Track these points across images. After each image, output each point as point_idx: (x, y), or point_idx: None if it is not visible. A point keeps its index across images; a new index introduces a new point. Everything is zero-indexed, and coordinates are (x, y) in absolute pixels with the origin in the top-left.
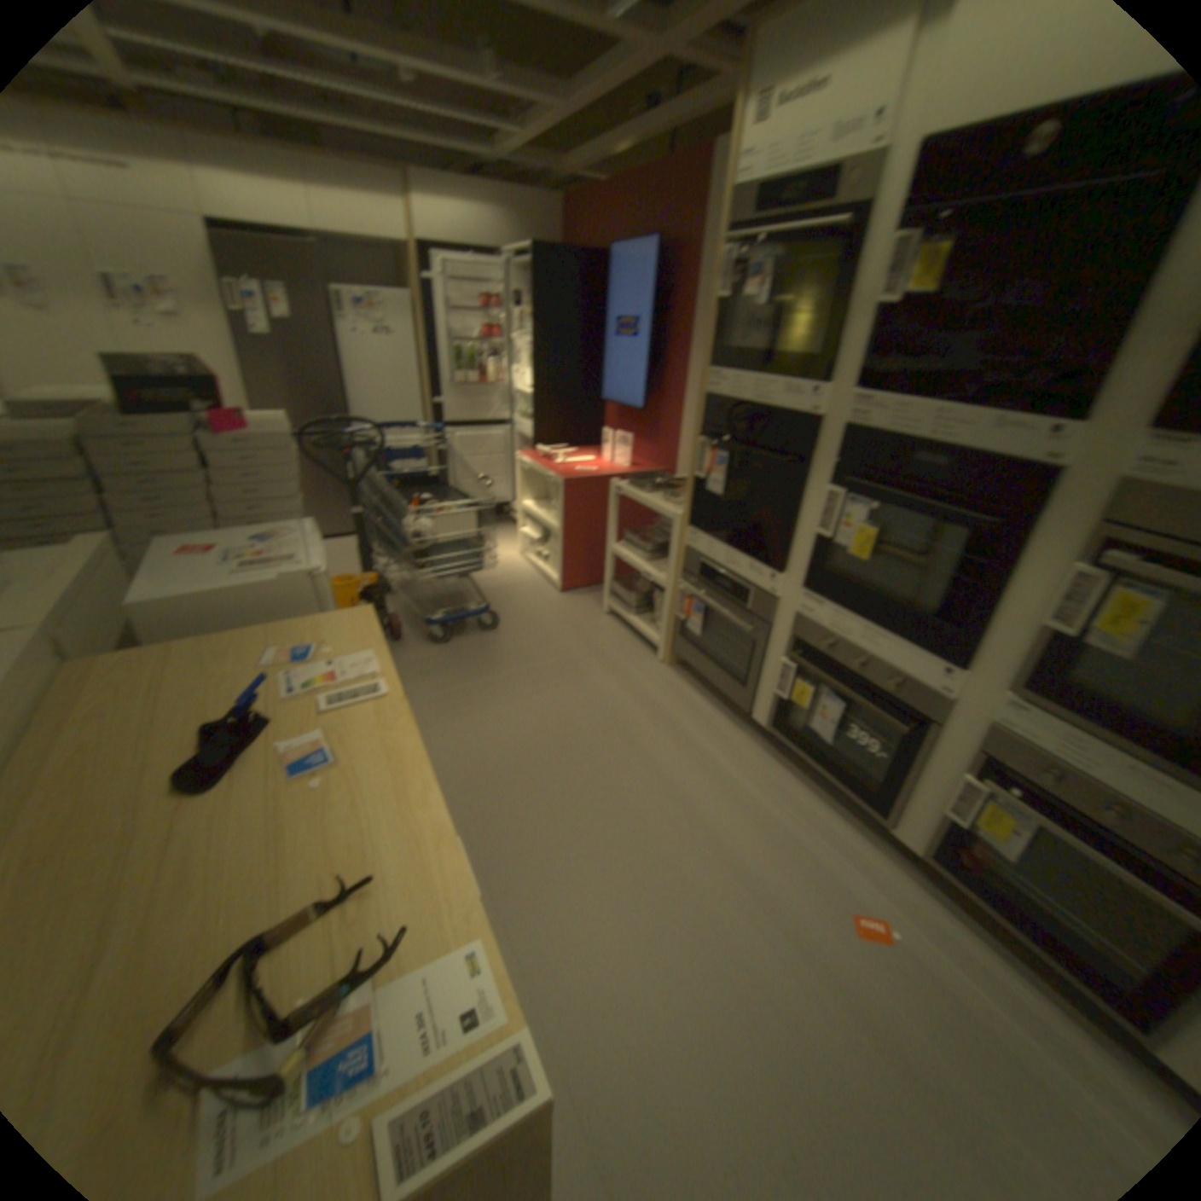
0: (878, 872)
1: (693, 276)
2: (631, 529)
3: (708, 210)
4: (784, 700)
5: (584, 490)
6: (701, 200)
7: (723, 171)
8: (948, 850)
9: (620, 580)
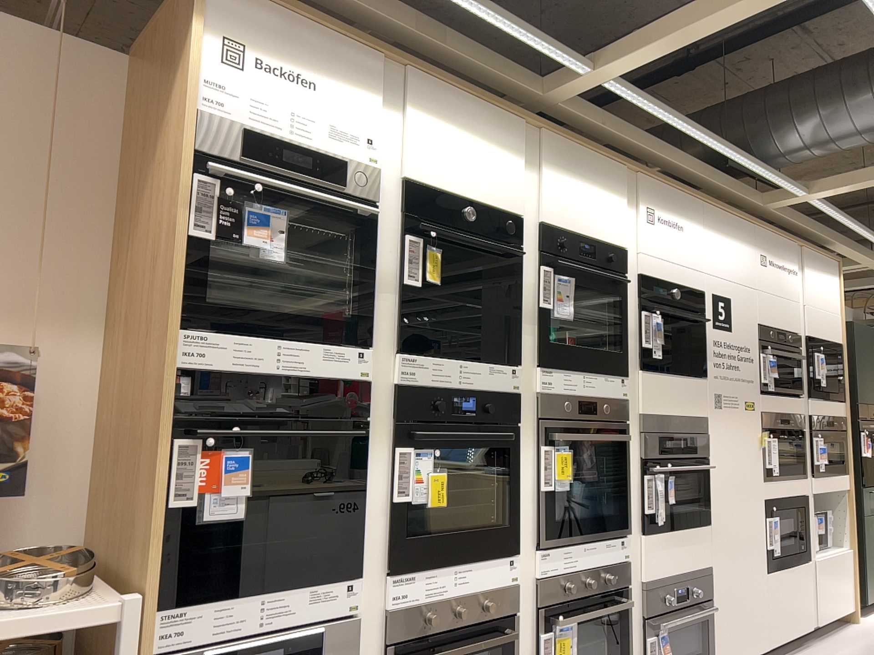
0: None
1: None
2: None
3: None
4: None
5: None
6: None
7: None
8: None
9: None
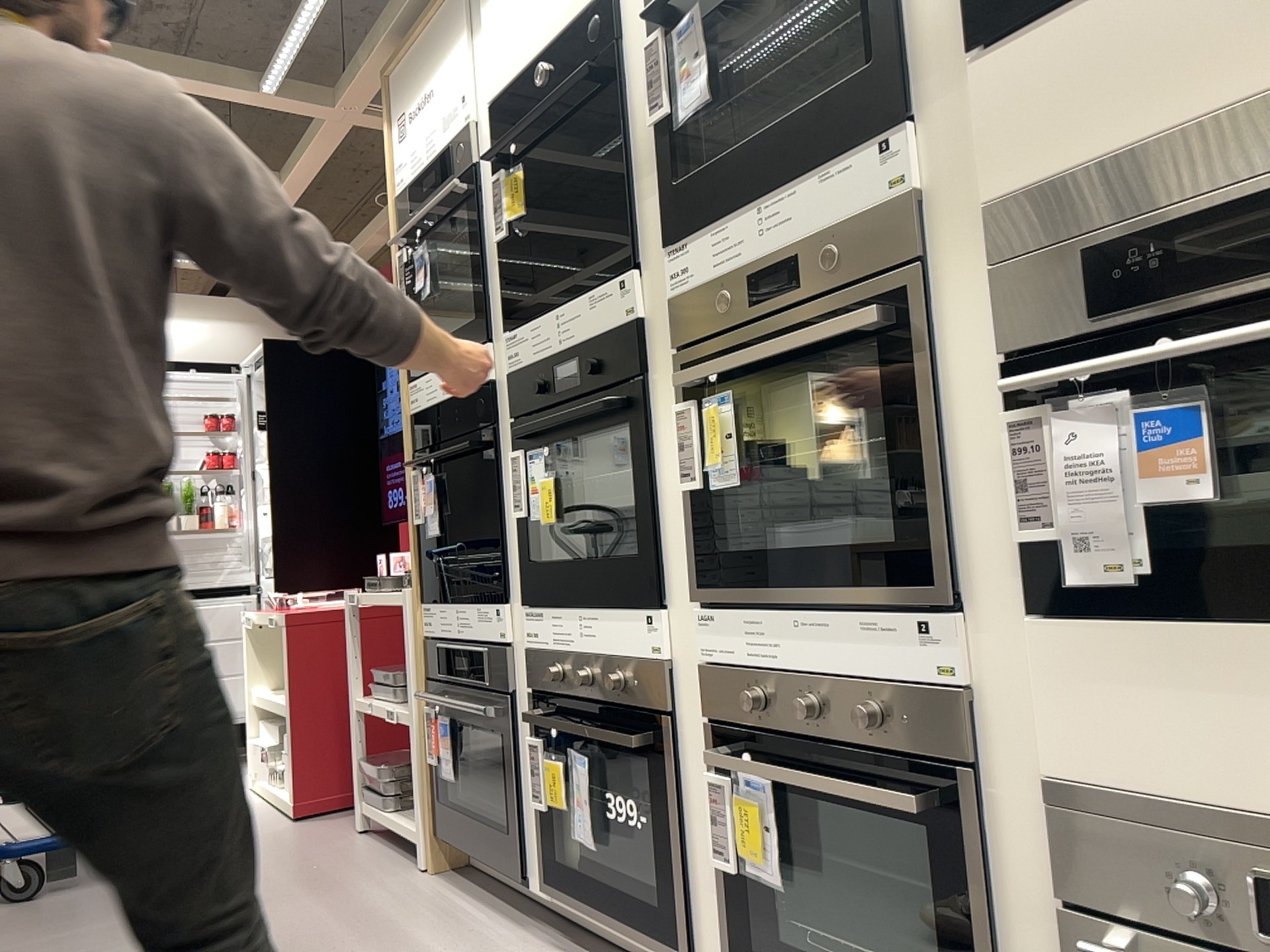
0: None
1: None
2: (383, 666)
3: None
4: (543, 818)
5: (320, 628)
6: None
7: None
8: (738, 943)
9: (376, 762)
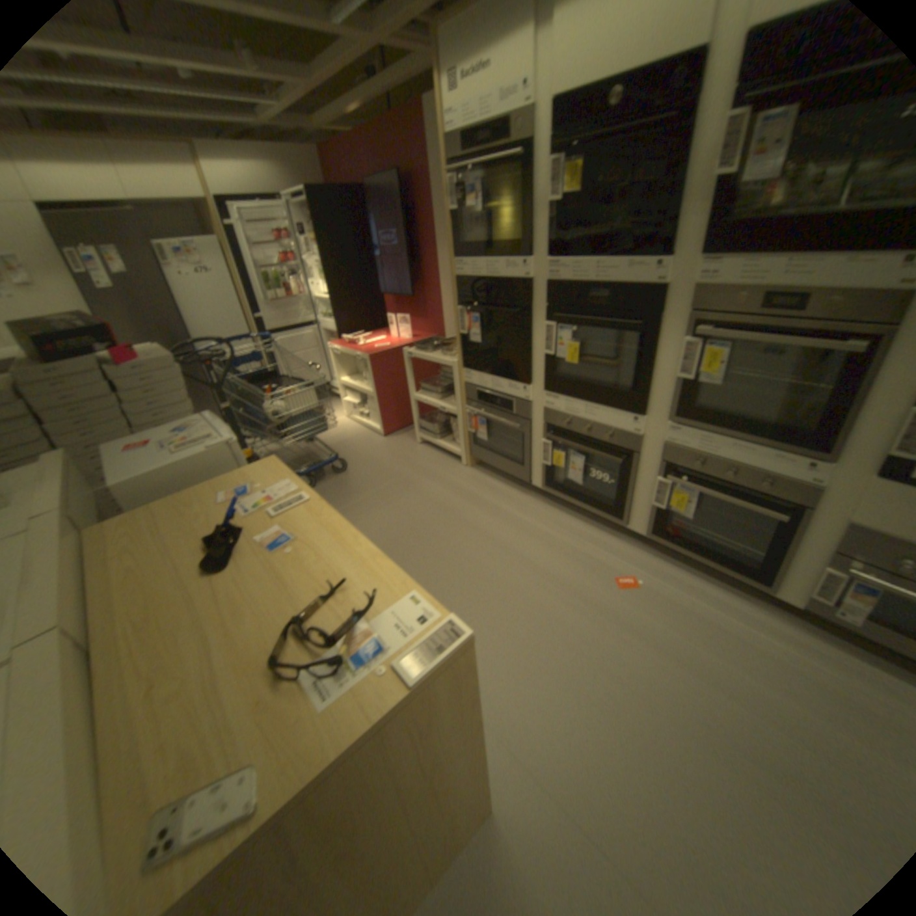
0: (621, 553)
1: (423, 198)
2: (421, 382)
3: (424, 150)
4: (546, 468)
5: (382, 363)
6: (417, 144)
7: (428, 122)
8: (656, 526)
9: (422, 420)
